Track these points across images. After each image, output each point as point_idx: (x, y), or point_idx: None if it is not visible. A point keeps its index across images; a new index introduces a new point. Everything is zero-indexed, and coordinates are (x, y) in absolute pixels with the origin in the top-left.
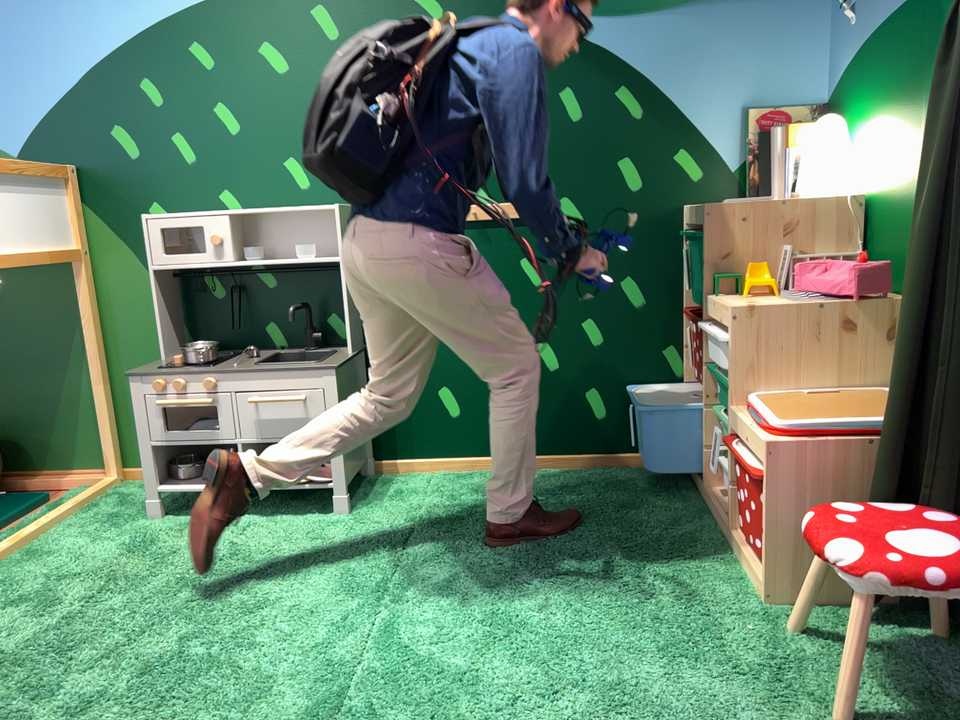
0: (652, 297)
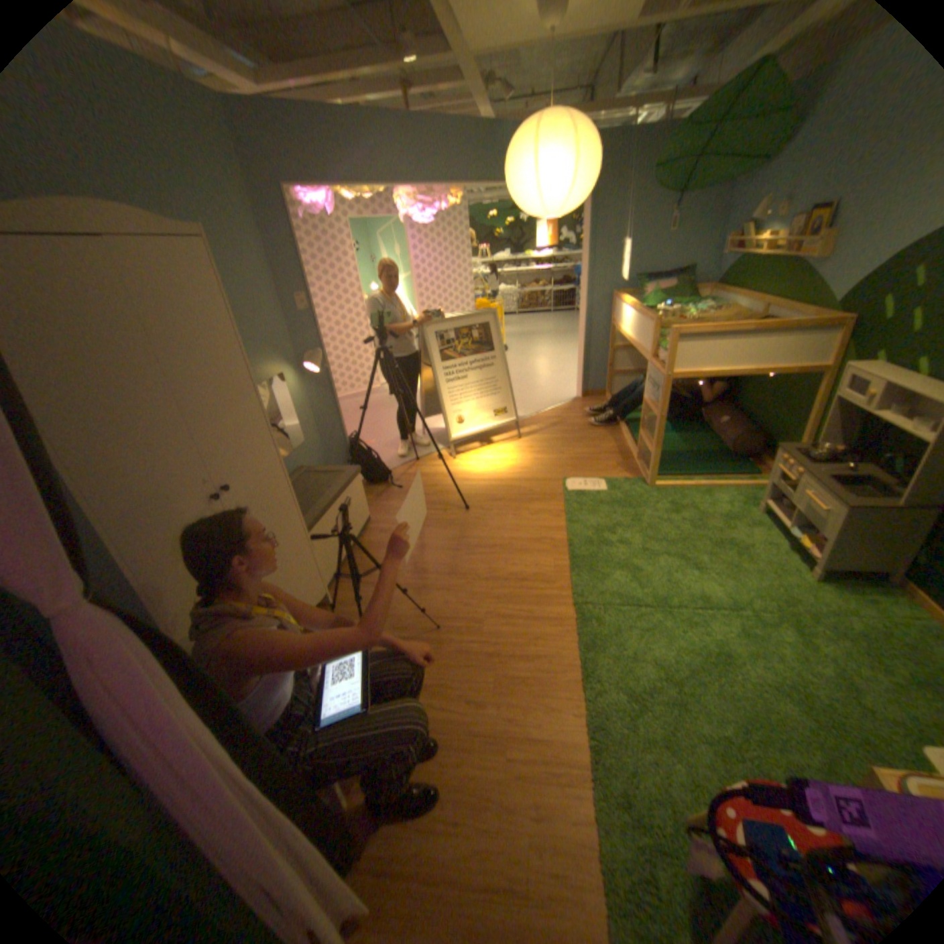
0: None
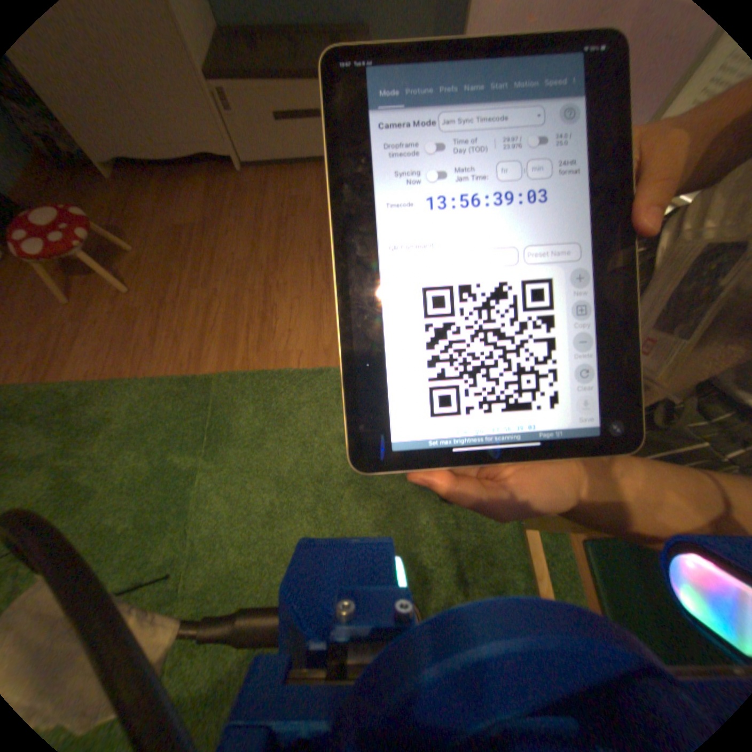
0: None
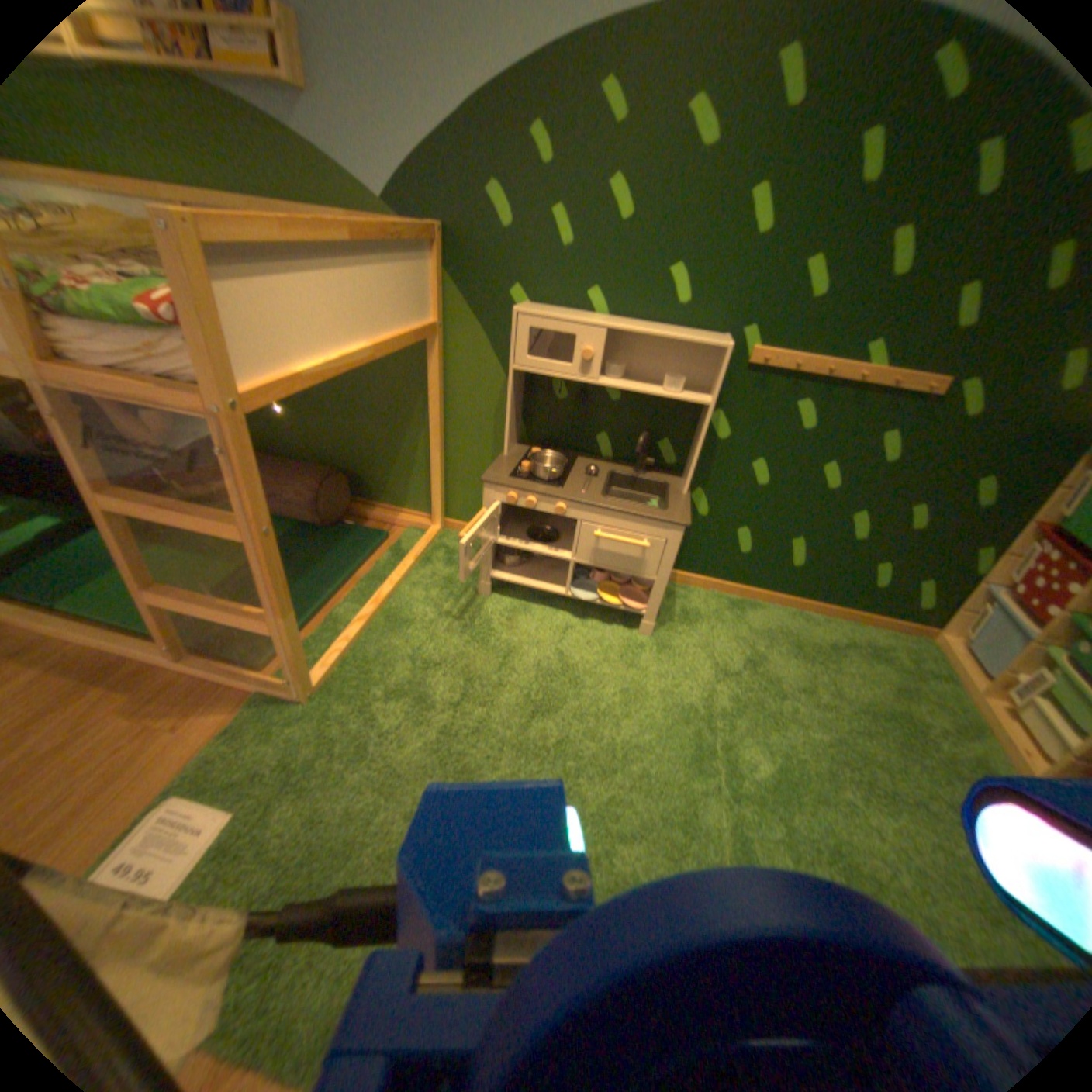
0: (1000, 499)
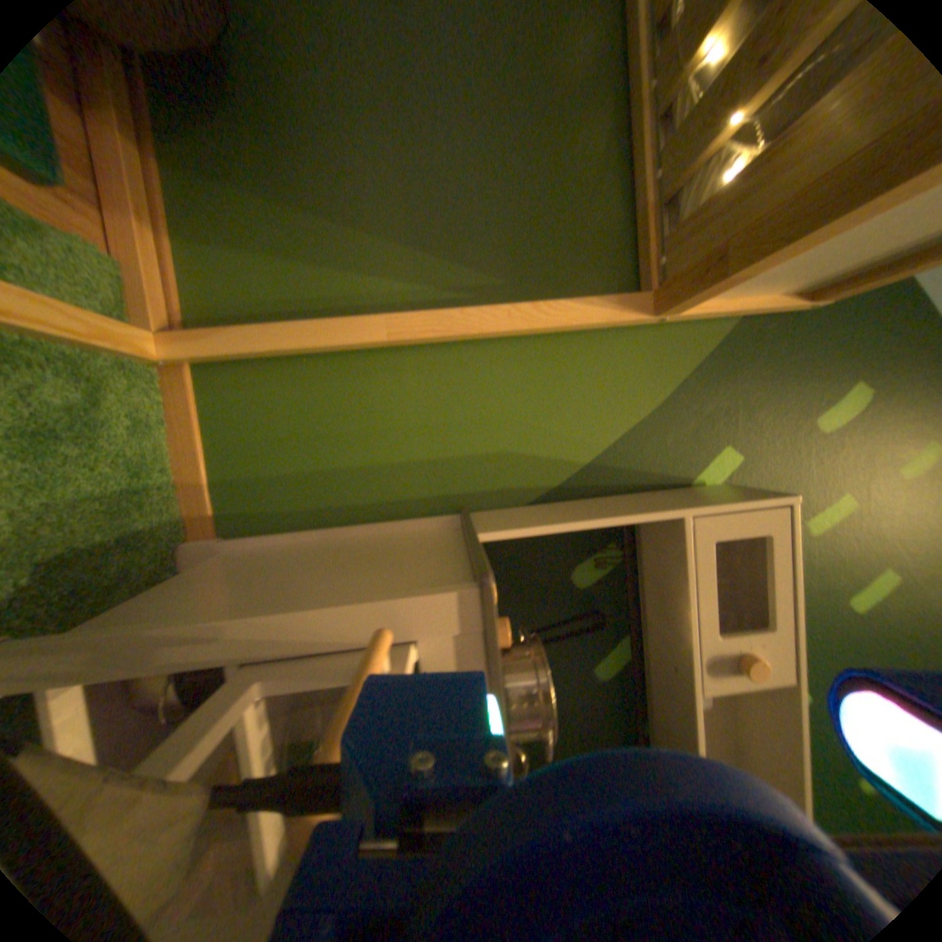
0: None
